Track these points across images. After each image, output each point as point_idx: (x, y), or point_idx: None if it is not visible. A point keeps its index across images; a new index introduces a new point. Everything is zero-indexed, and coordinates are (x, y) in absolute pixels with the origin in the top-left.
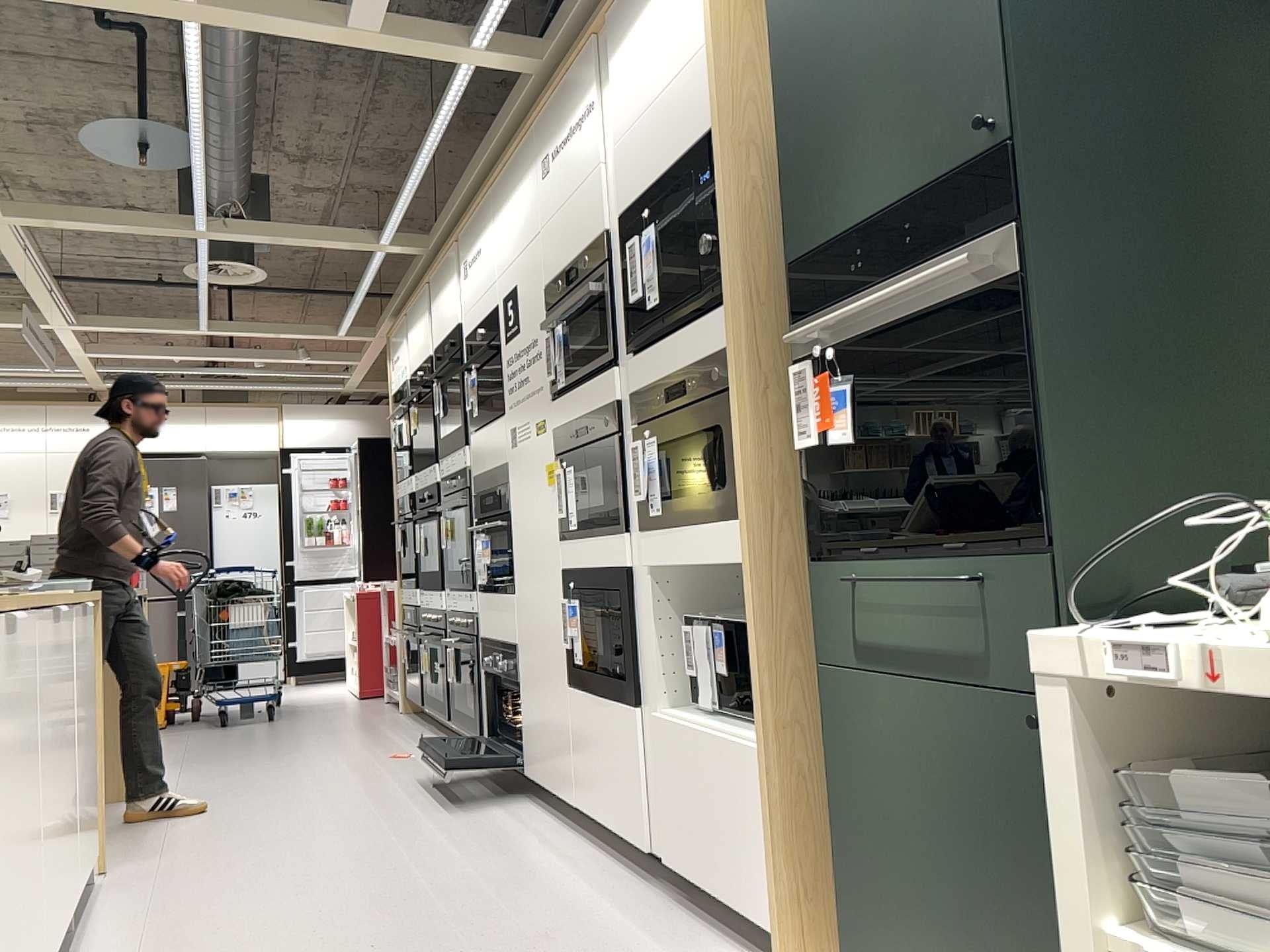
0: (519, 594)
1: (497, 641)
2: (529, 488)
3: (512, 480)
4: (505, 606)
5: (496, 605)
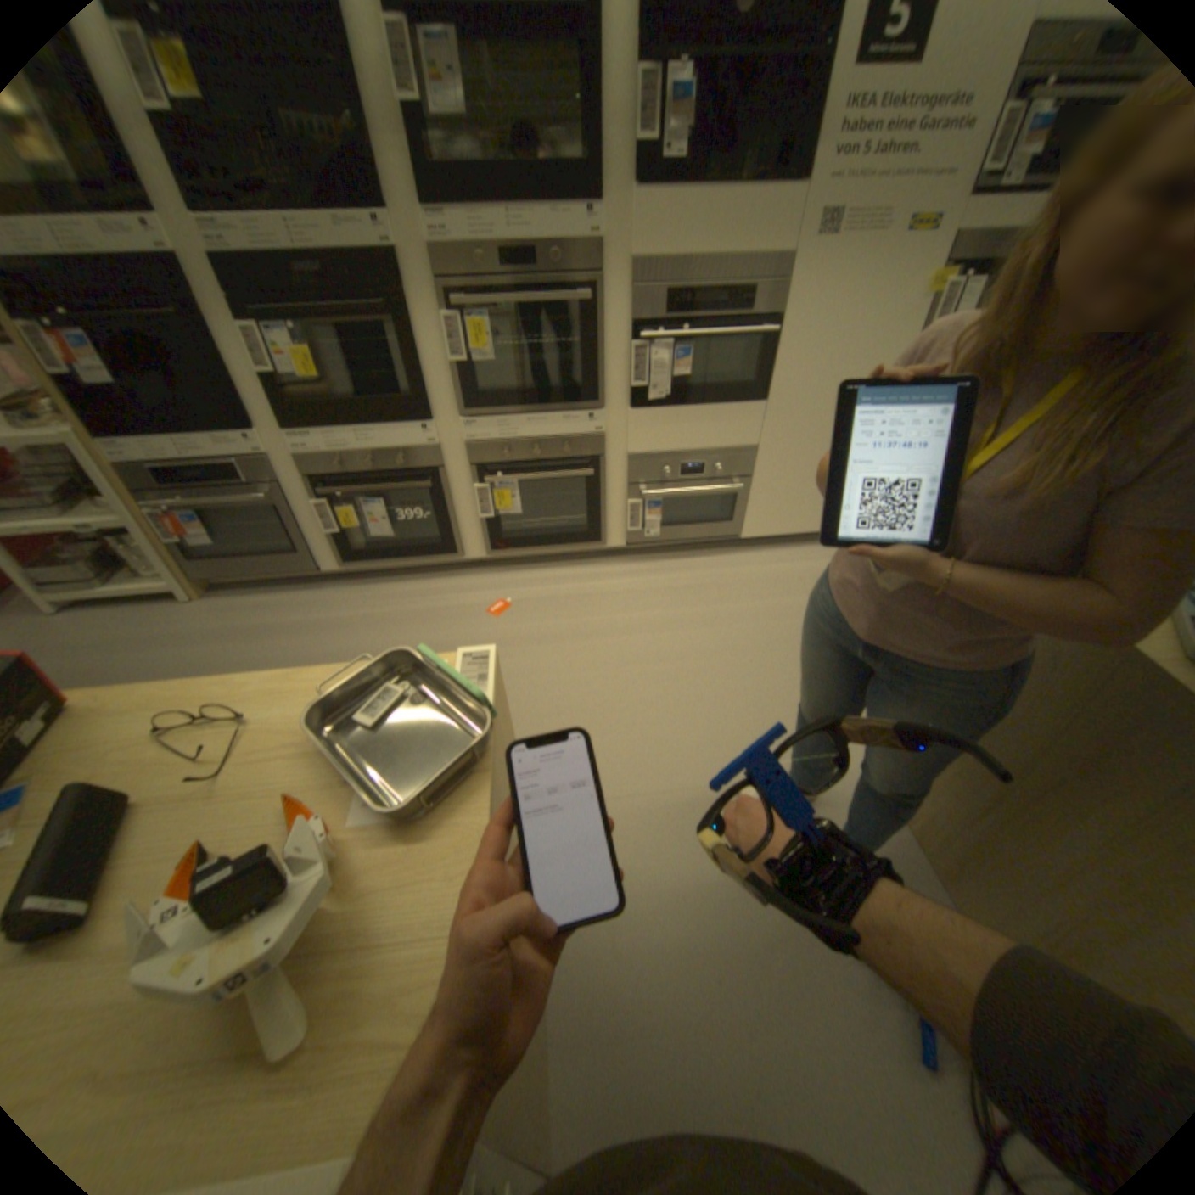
0: (783, 398)
1: (693, 449)
2: (859, 289)
3: (809, 276)
4: (732, 413)
5: (703, 415)
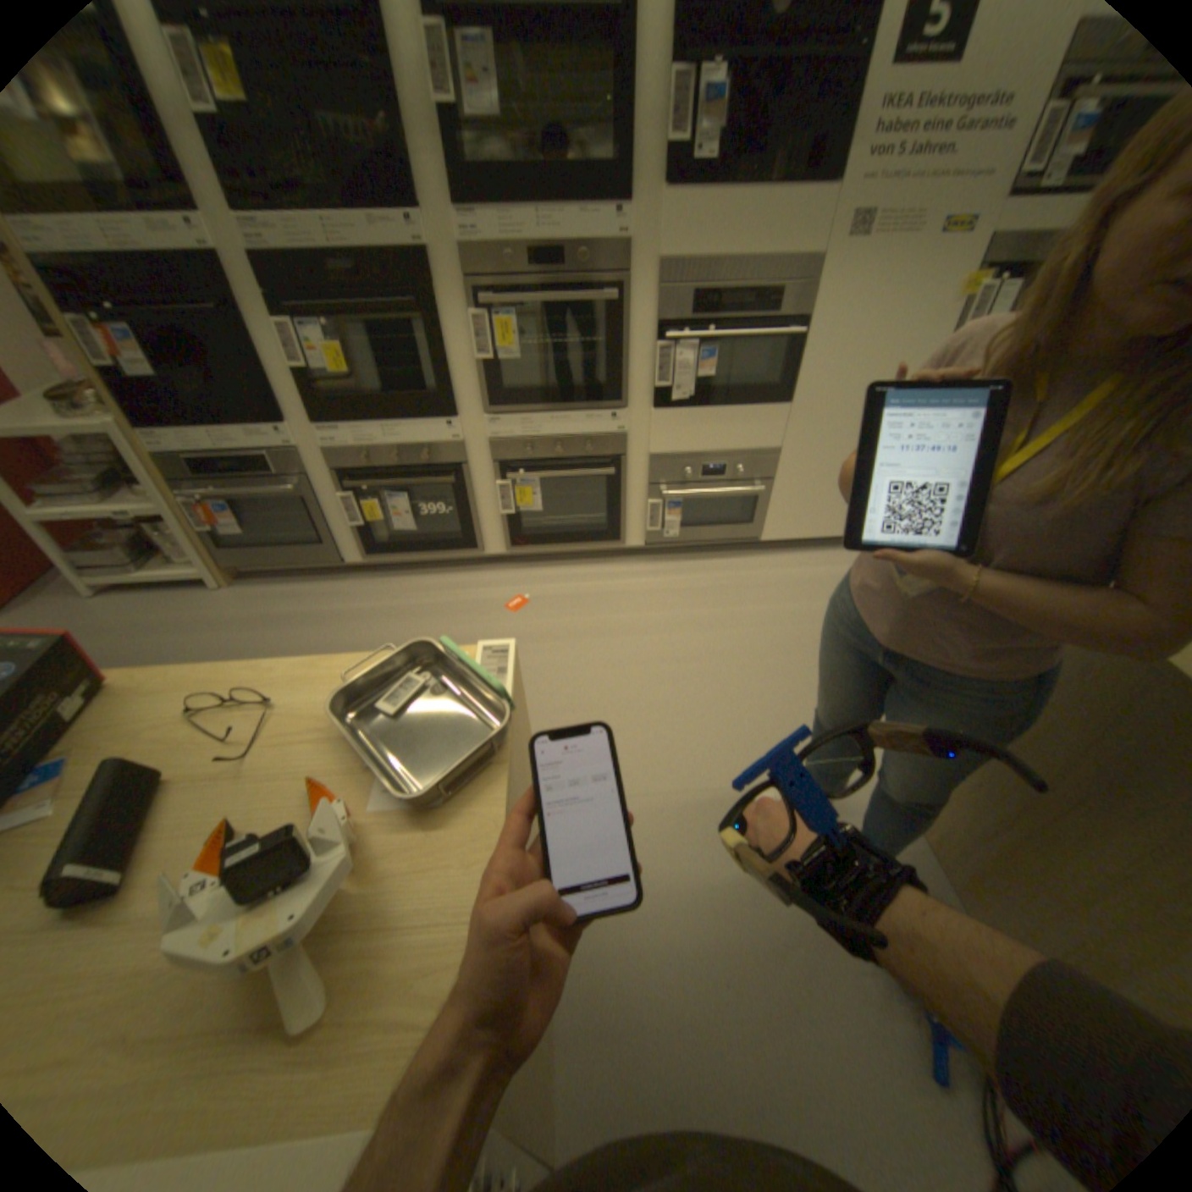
0: (808, 400)
1: (715, 450)
2: (889, 291)
3: (838, 277)
4: (756, 414)
5: (726, 416)
